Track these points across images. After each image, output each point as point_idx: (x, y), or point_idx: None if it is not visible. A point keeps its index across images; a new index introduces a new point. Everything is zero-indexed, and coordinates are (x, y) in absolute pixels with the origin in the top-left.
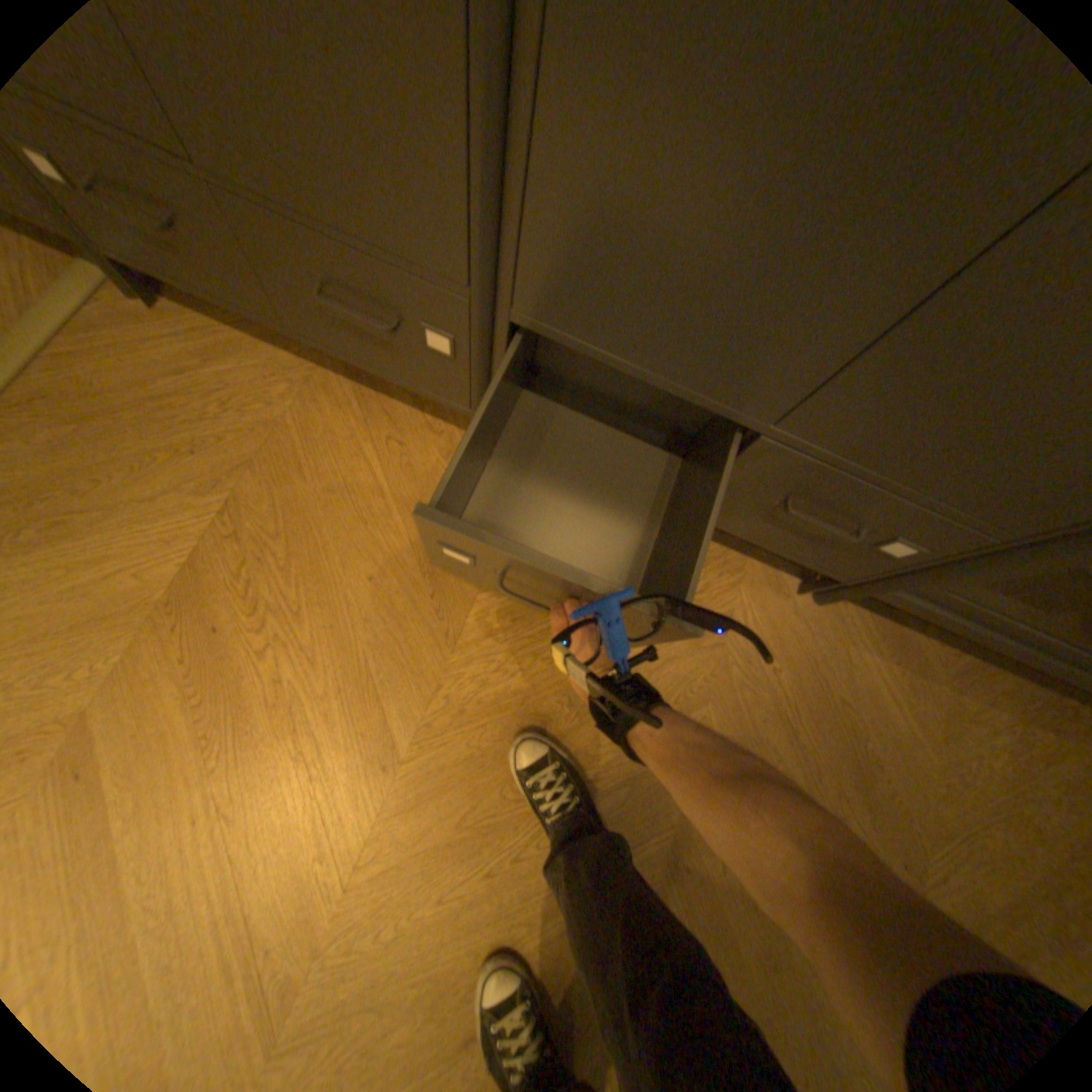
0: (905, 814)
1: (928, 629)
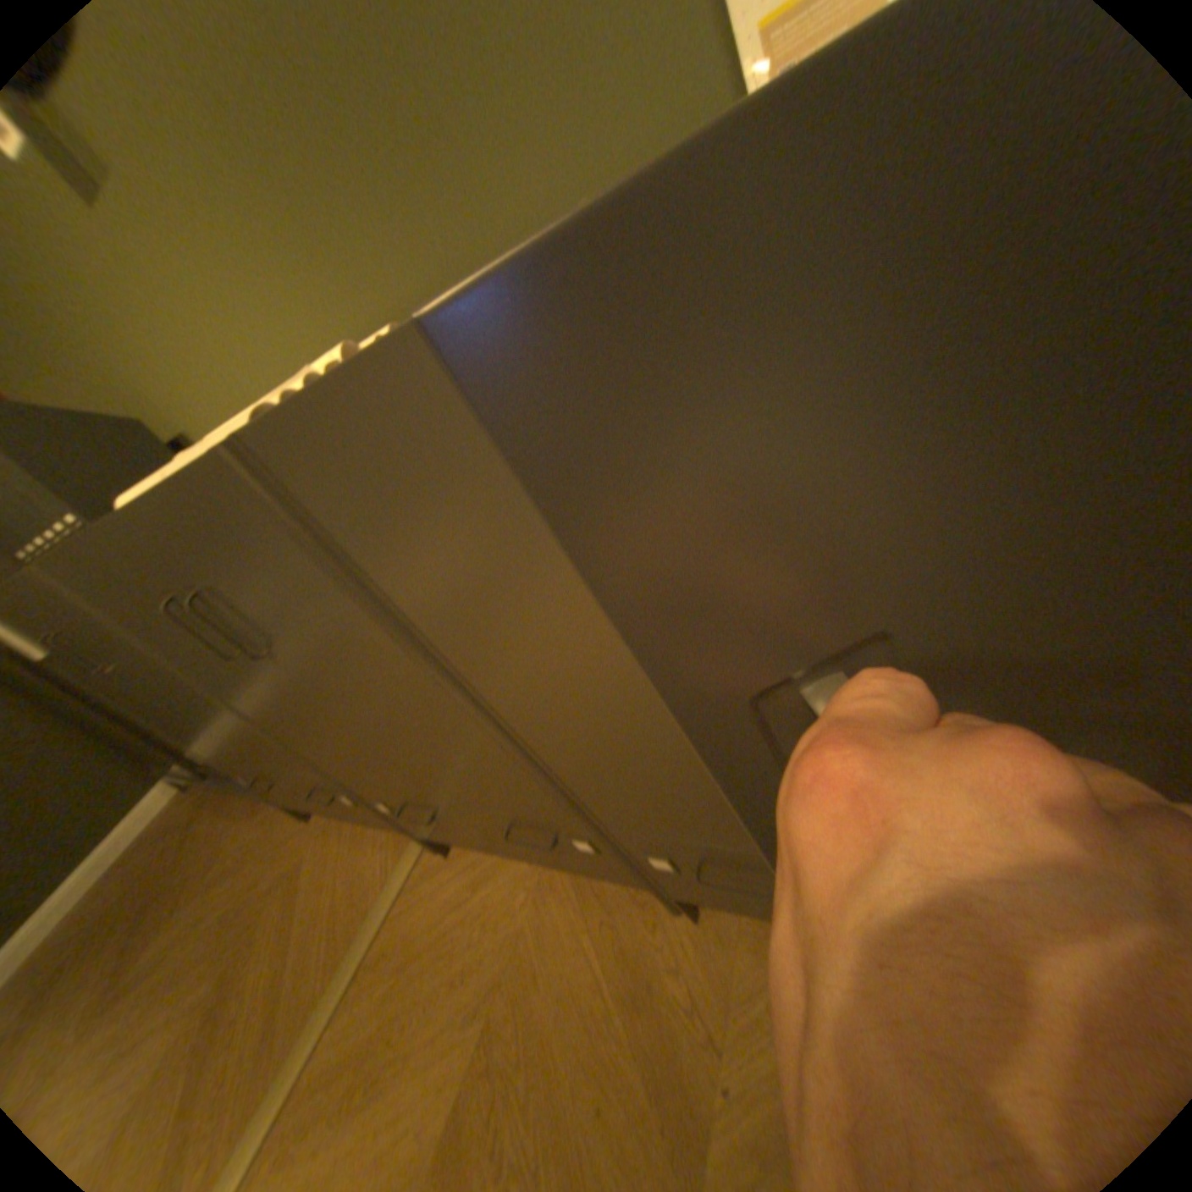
0: None
1: None
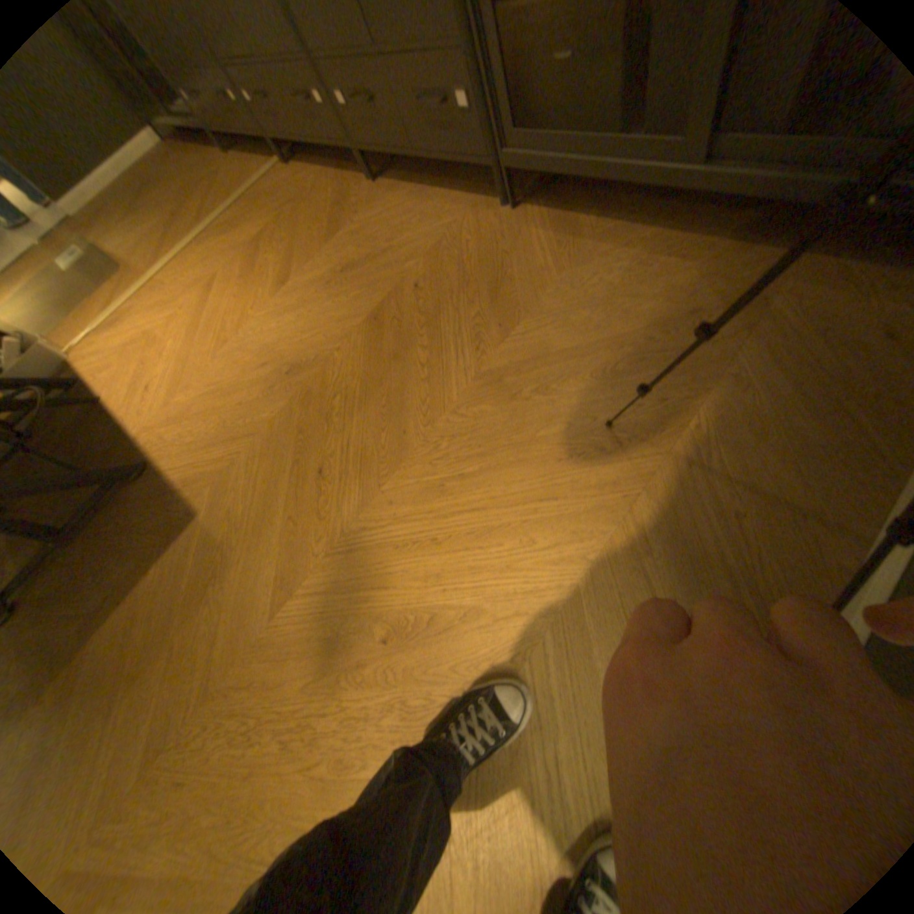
0: (517, 302)
1: (592, 212)
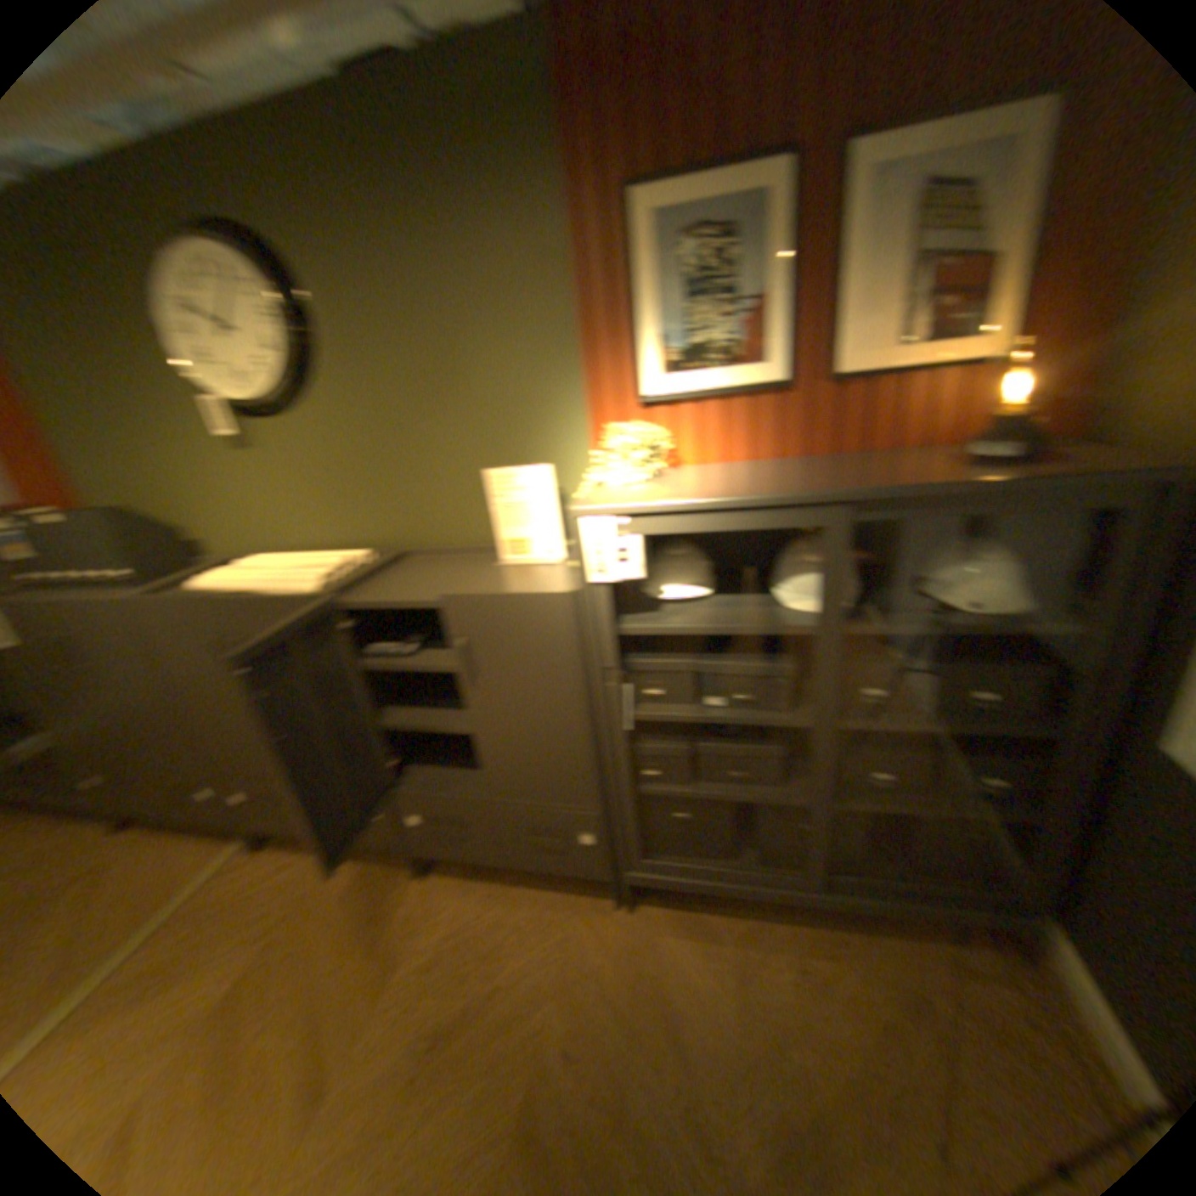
0: (708, 1056)
1: (710, 910)
